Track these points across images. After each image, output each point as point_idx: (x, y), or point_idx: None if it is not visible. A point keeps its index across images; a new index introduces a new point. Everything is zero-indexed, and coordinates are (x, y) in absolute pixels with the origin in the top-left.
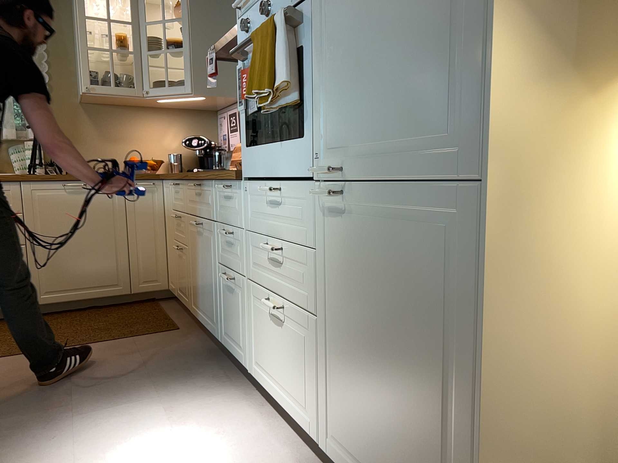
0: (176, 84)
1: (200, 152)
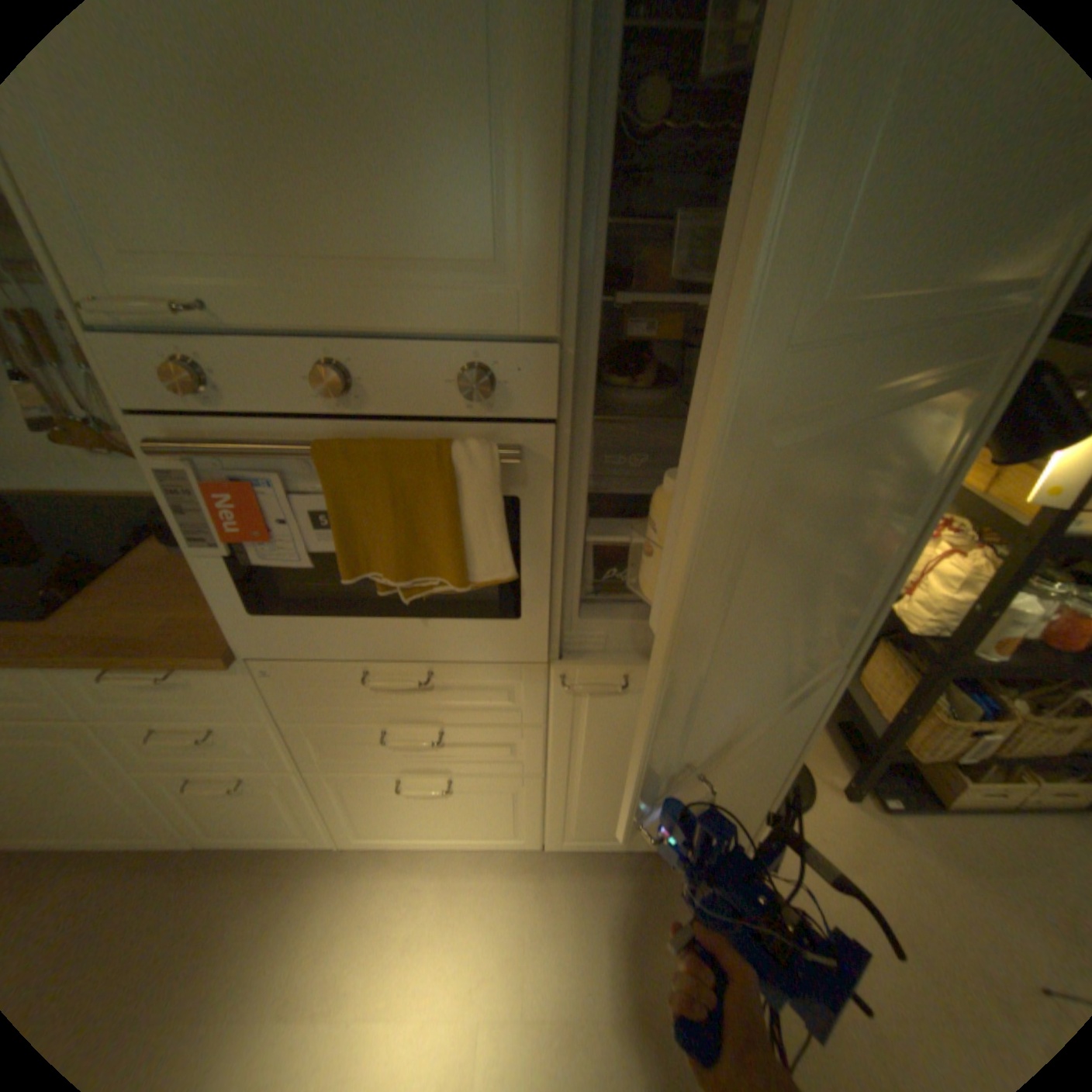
0: None
1: None
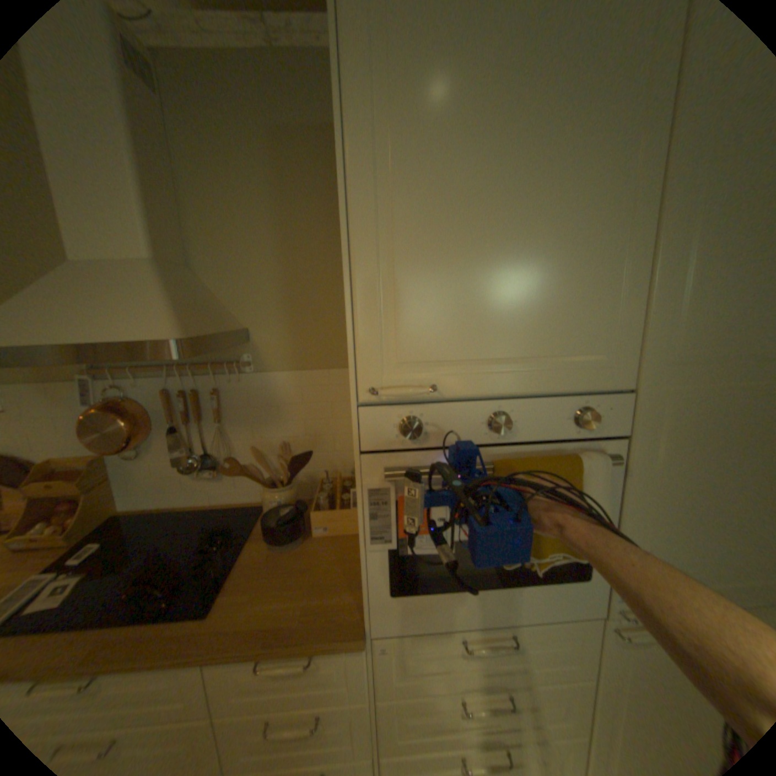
0: None
1: None
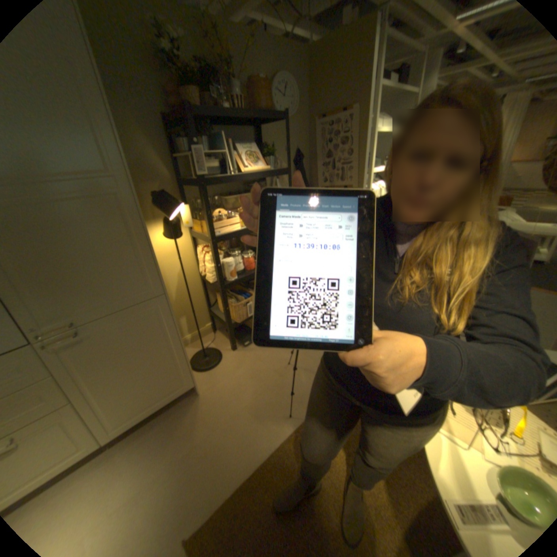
0: None
1: None
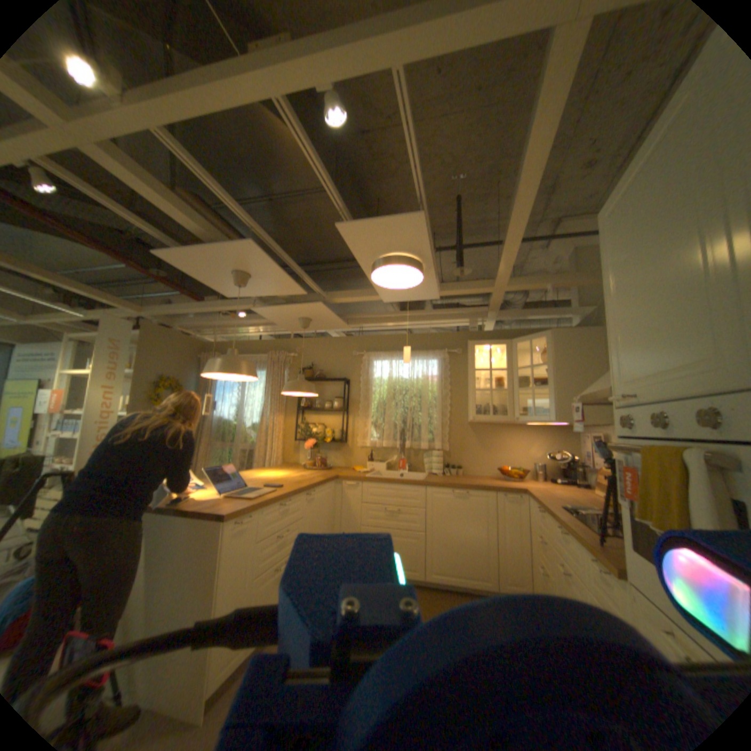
0: (541, 410)
1: (563, 464)
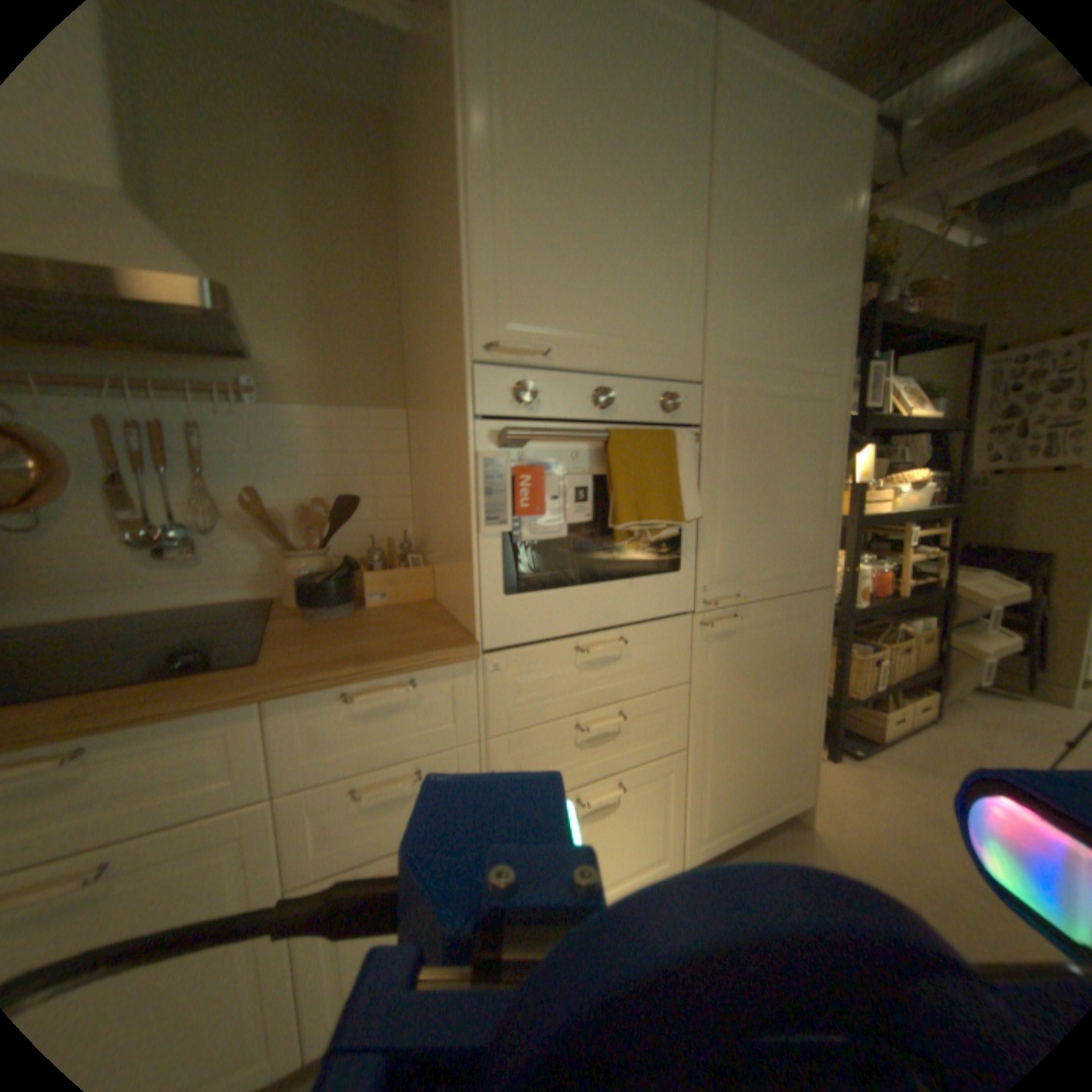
0: None
1: None
